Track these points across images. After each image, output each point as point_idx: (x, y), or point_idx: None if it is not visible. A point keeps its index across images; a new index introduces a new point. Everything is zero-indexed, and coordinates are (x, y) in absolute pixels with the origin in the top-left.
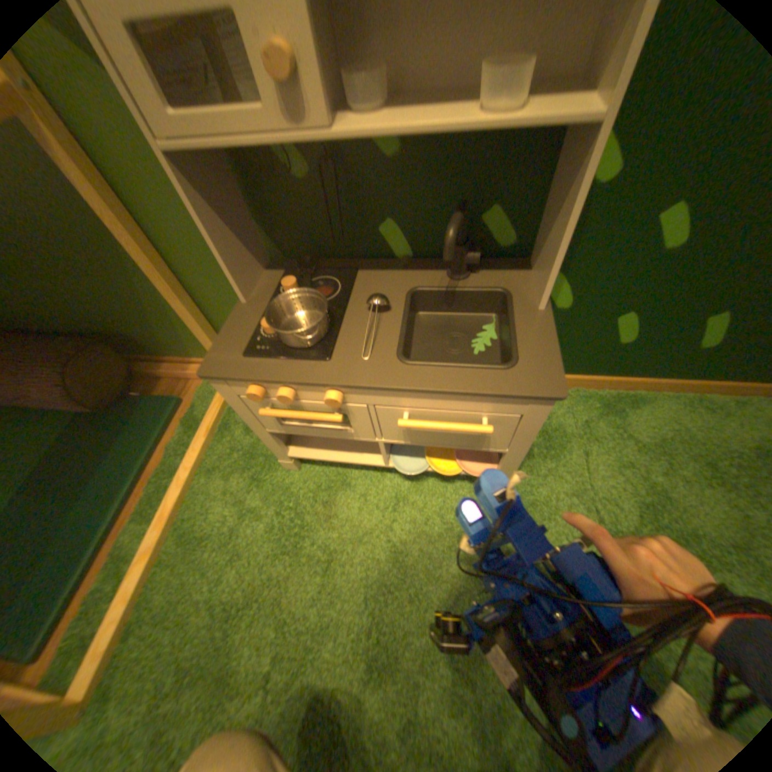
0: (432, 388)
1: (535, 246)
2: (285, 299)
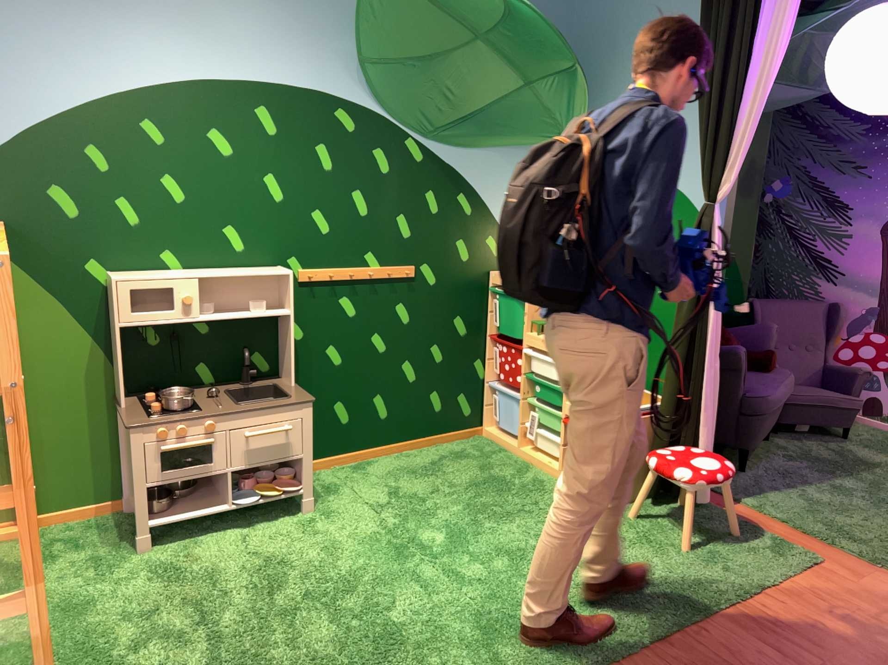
0: (262, 406)
1: (280, 369)
2: (169, 391)
